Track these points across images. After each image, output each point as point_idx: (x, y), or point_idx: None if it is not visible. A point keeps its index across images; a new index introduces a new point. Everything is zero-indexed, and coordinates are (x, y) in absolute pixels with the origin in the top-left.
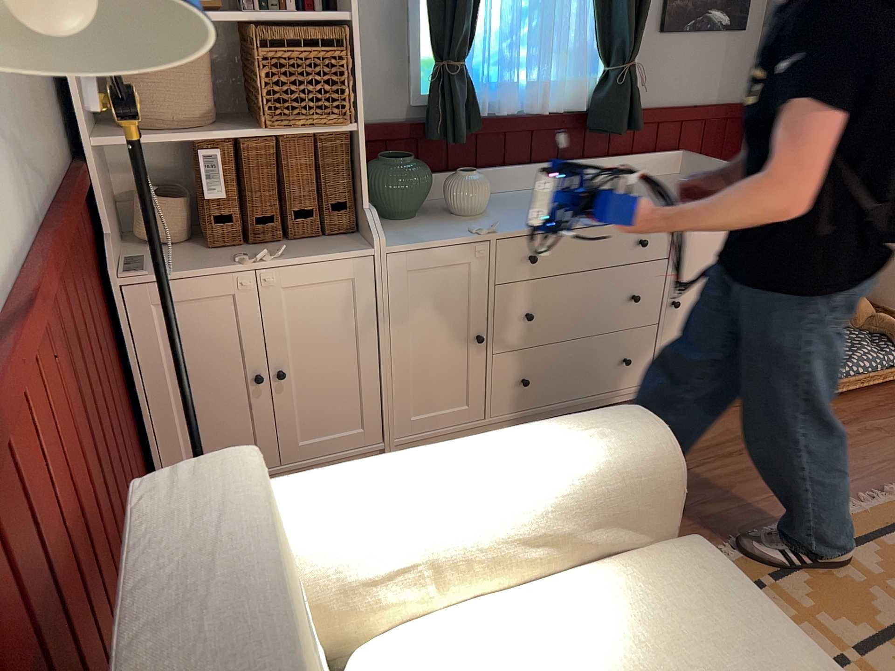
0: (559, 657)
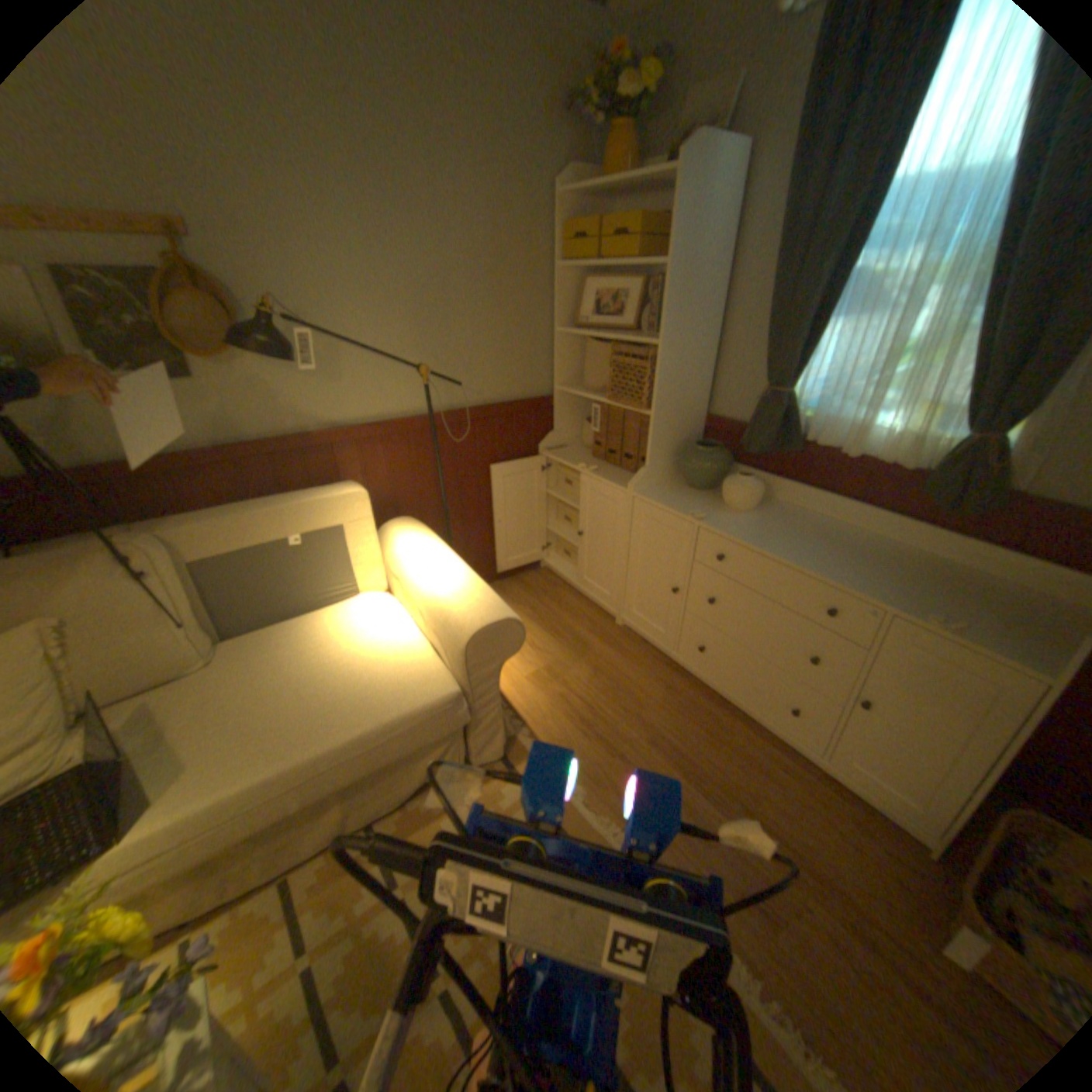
0: (374, 641)
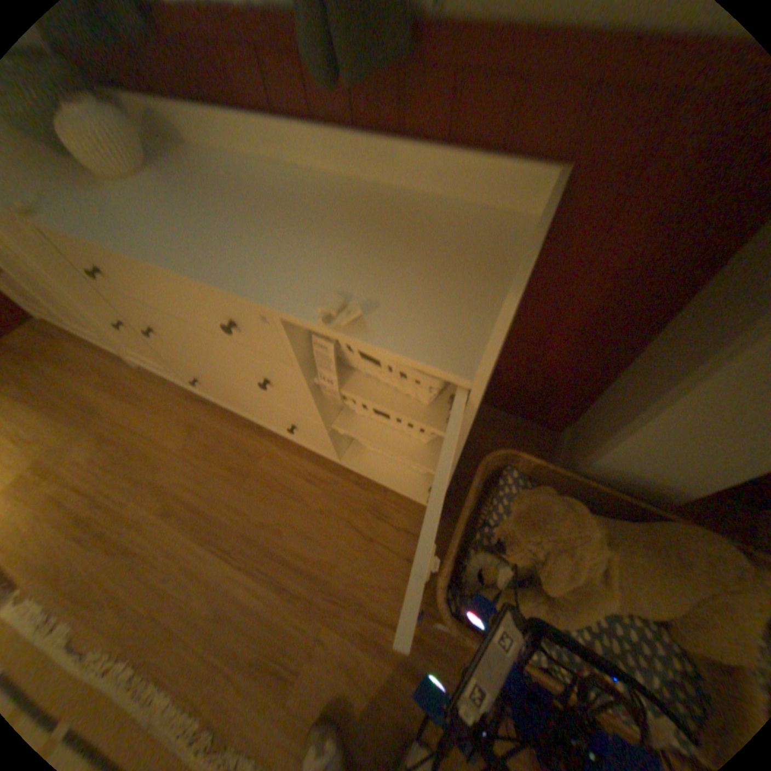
0: None
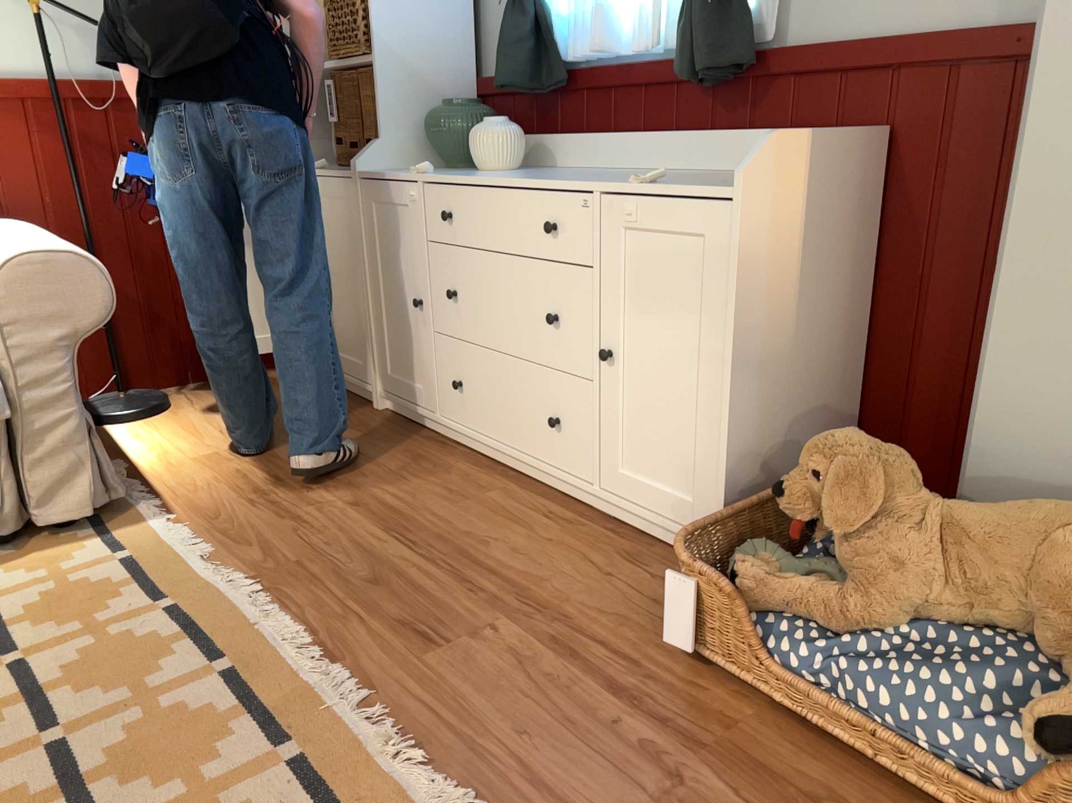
0: None
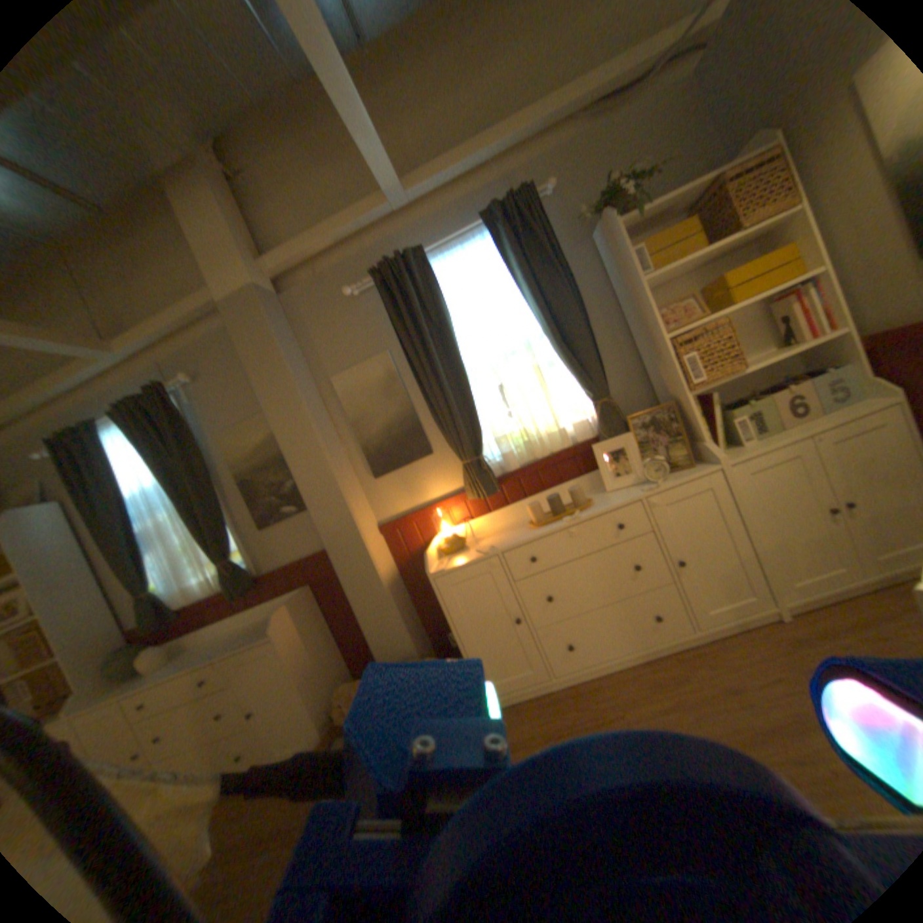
0: None
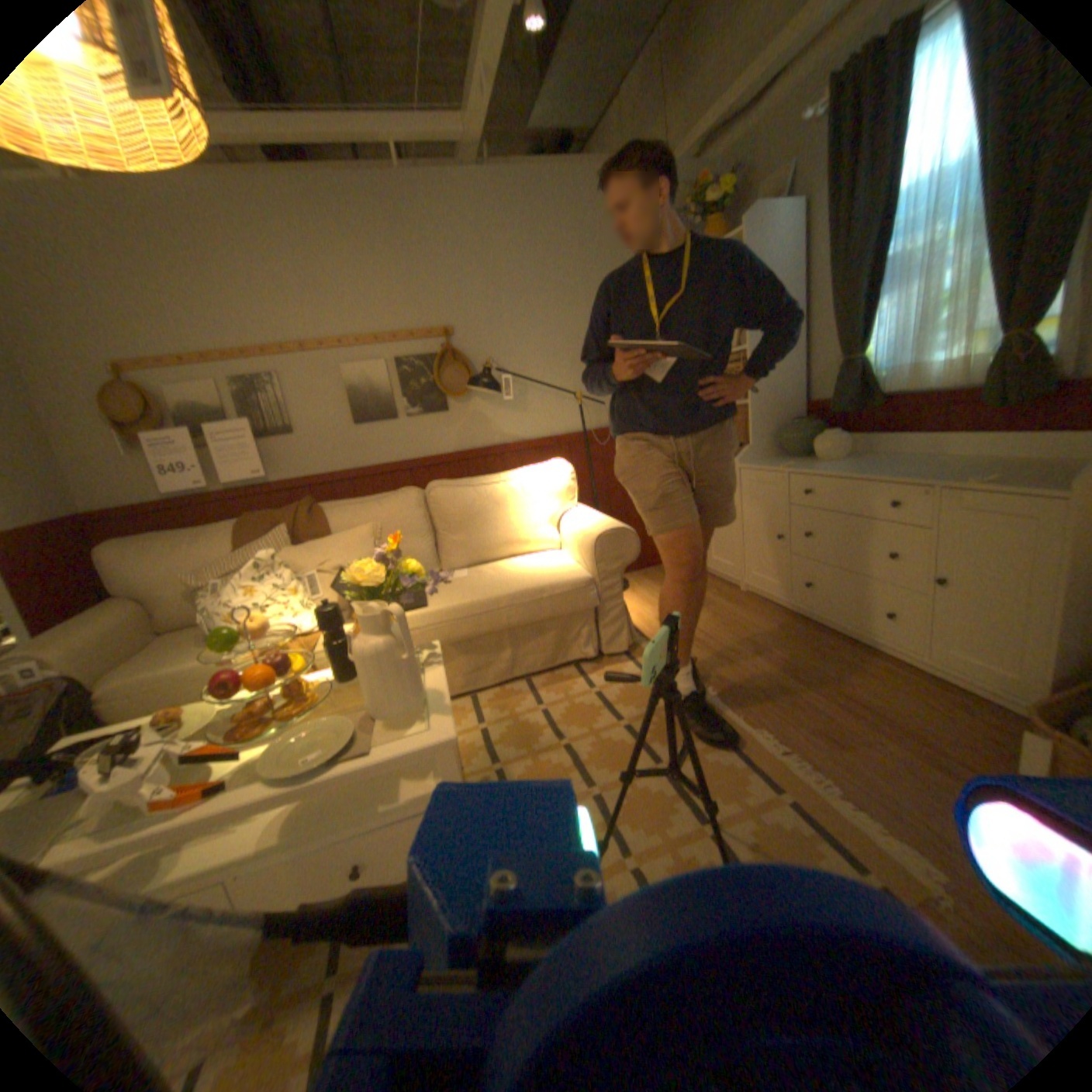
0: (537, 560)
